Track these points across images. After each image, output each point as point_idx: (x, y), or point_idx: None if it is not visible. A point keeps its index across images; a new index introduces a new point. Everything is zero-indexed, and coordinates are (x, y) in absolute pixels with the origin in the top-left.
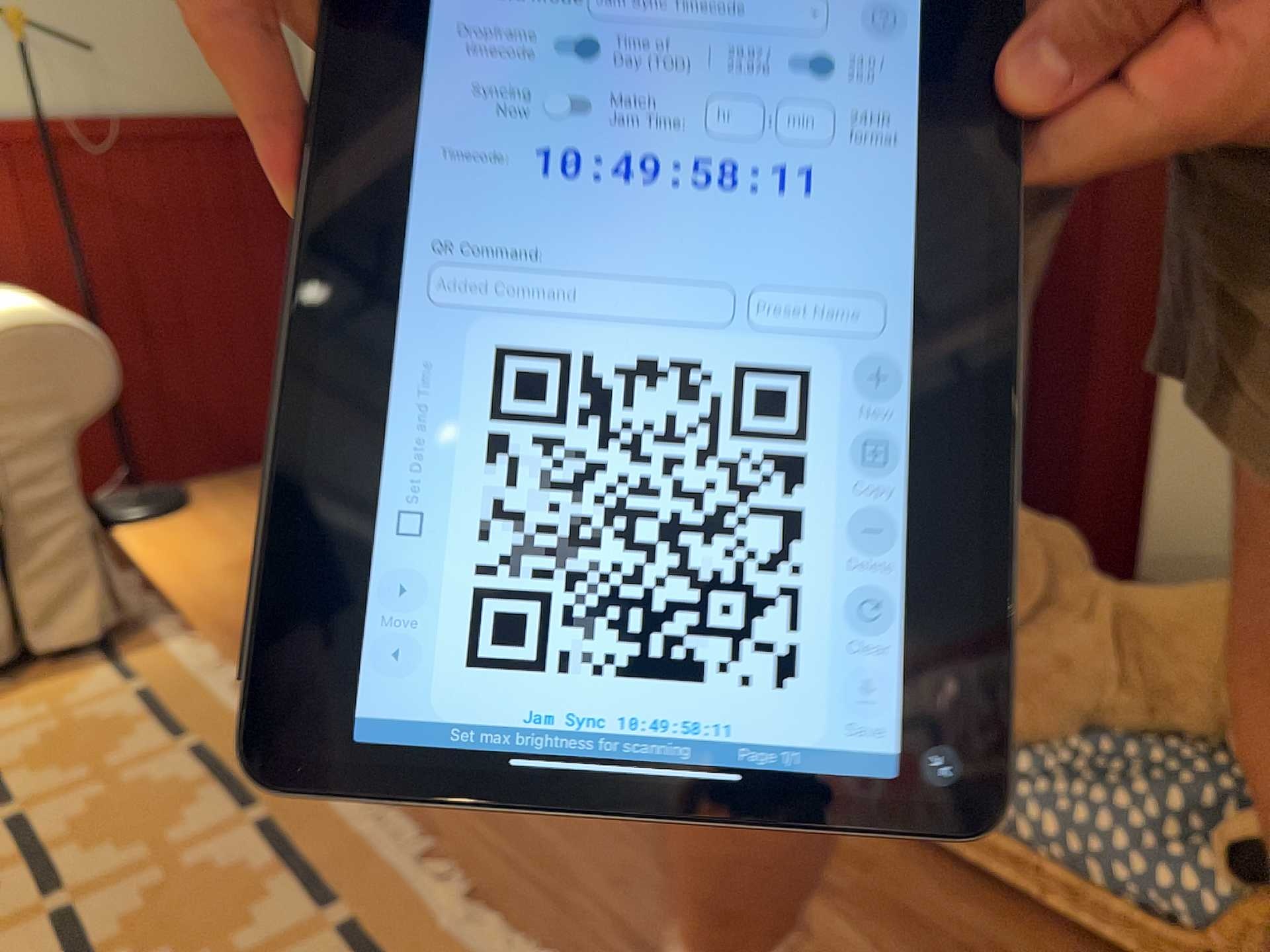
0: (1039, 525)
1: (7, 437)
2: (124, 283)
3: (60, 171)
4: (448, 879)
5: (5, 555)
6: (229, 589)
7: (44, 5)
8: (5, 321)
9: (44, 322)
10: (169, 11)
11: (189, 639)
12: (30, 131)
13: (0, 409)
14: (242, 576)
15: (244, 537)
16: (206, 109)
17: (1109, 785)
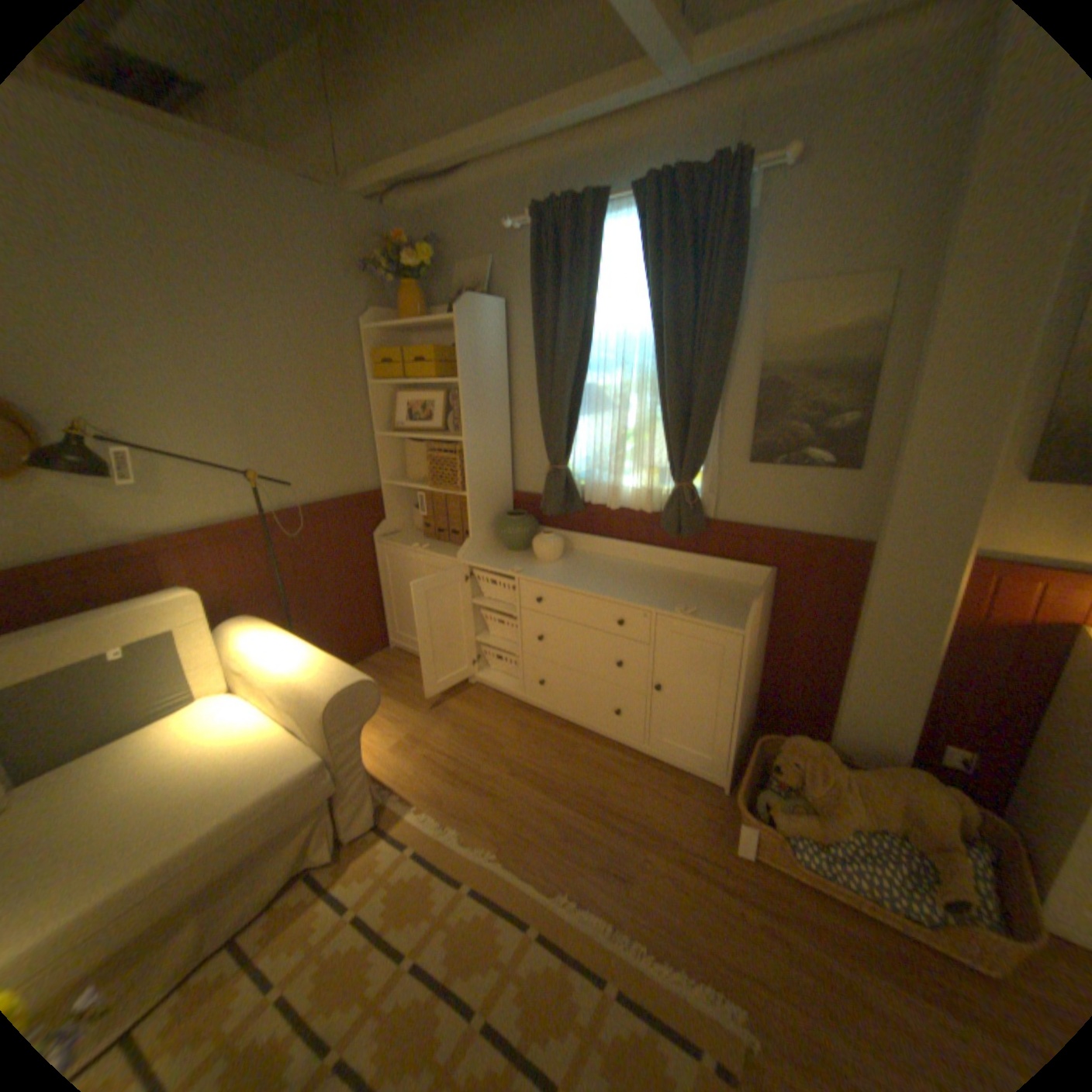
0: (821, 751)
1: (337, 745)
2: (294, 590)
3: (263, 541)
4: (639, 952)
5: (328, 799)
6: (405, 767)
7: (255, 456)
8: (329, 685)
9: (351, 683)
10: (315, 449)
11: (412, 811)
12: (250, 524)
13: (334, 733)
14: (406, 756)
15: (386, 724)
16: (332, 494)
17: (877, 866)
